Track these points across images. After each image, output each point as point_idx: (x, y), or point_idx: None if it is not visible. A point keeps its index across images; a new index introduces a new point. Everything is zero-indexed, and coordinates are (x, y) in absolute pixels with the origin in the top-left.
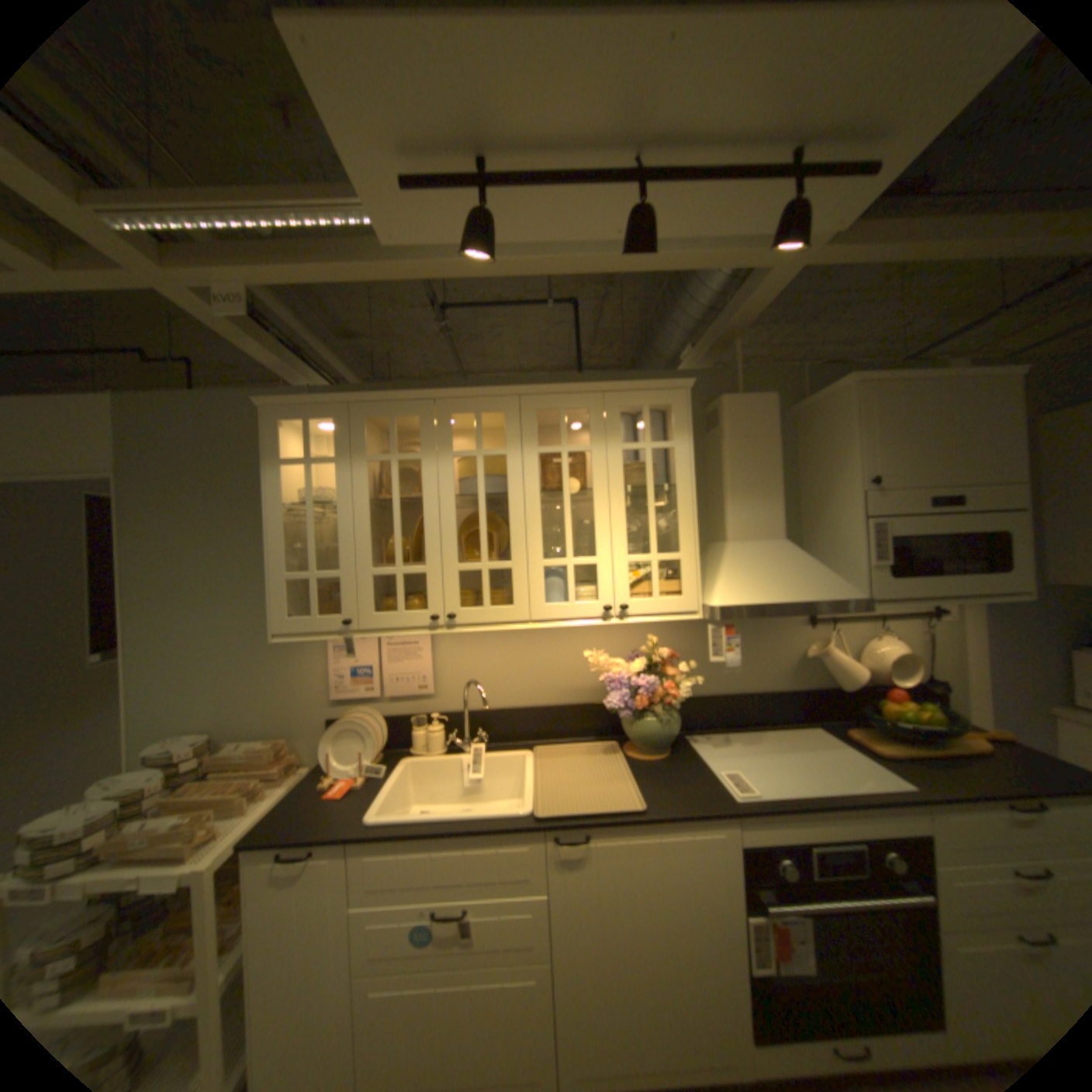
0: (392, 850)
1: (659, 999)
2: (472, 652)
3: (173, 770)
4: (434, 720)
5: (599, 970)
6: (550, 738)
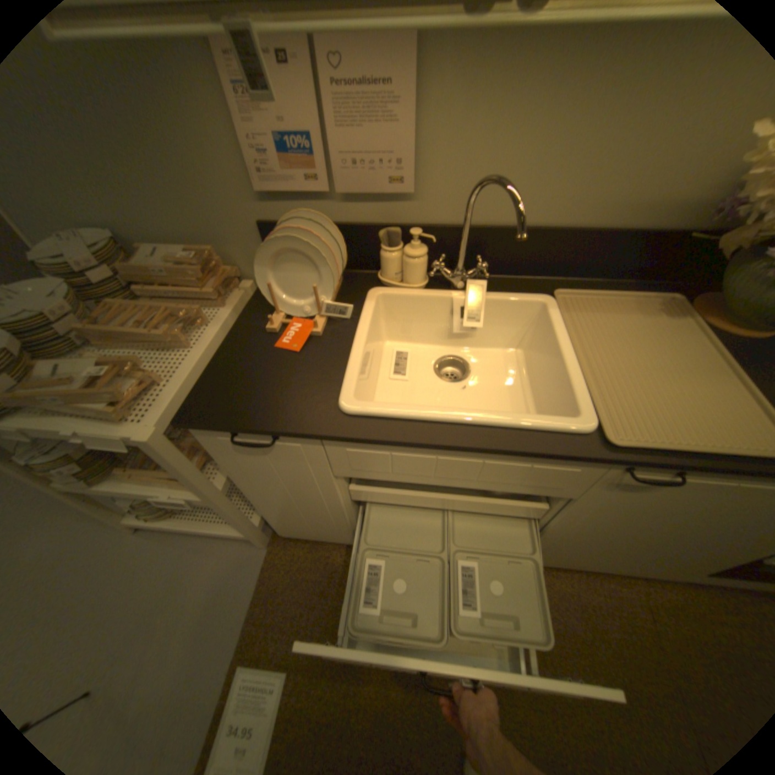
0: (386, 447)
1: (646, 555)
2: (490, 111)
3: (83, 279)
4: (414, 237)
5: (600, 538)
6: (572, 275)
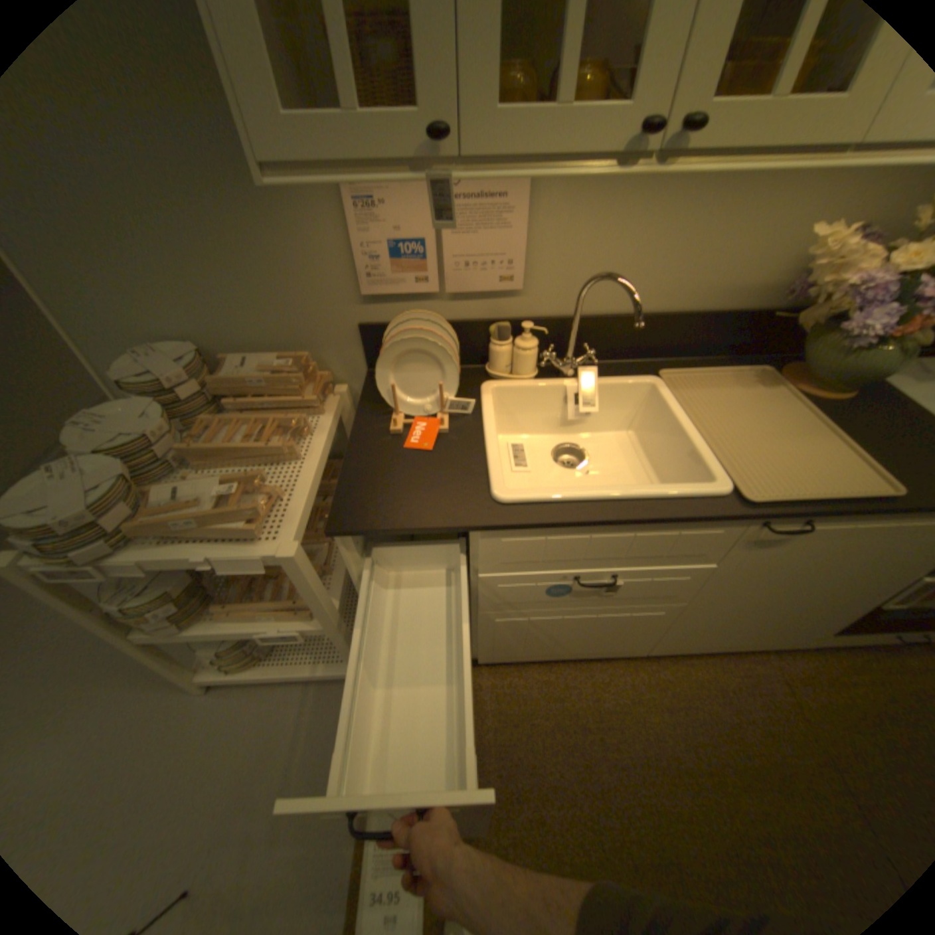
0: (543, 532)
1: (779, 619)
2: (593, 216)
3: (169, 396)
4: (525, 330)
5: (736, 606)
6: (670, 355)
